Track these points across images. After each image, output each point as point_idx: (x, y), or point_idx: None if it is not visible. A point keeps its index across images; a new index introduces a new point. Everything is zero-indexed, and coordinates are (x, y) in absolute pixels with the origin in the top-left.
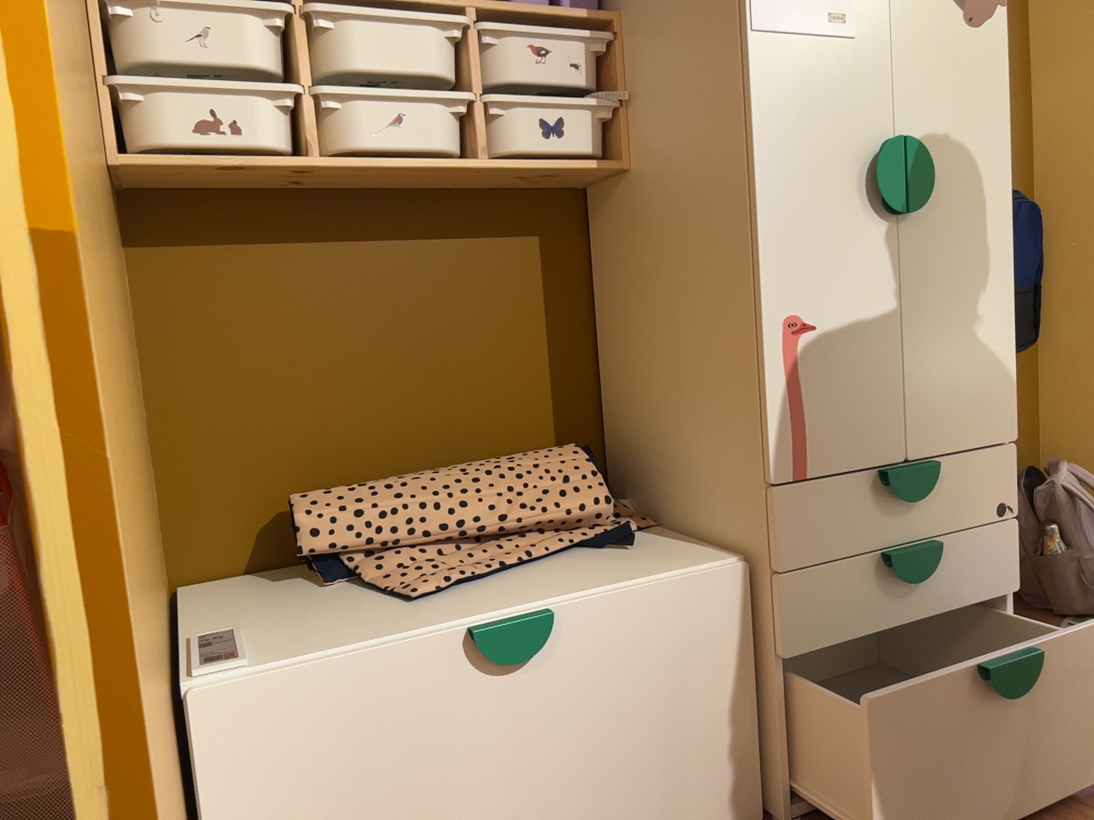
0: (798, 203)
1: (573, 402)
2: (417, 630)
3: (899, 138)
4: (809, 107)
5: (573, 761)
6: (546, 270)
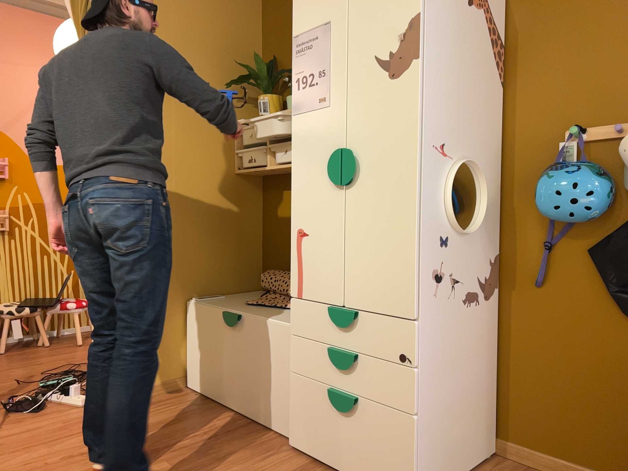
0: (304, 181)
1: None
2: (223, 307)
3: (343, 148)
4: (310, 140)
5: (243, 368)
6: None
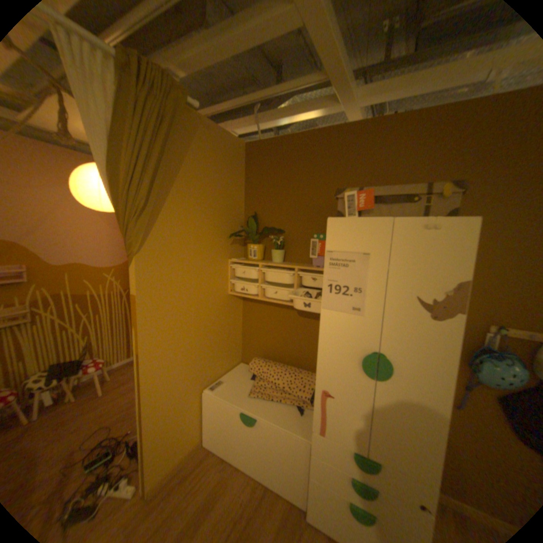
0: (332, 360)
1: None
2: (236, 404)
3: (377, 353)
4: (340, 333)
5: (258, 453)
6: None
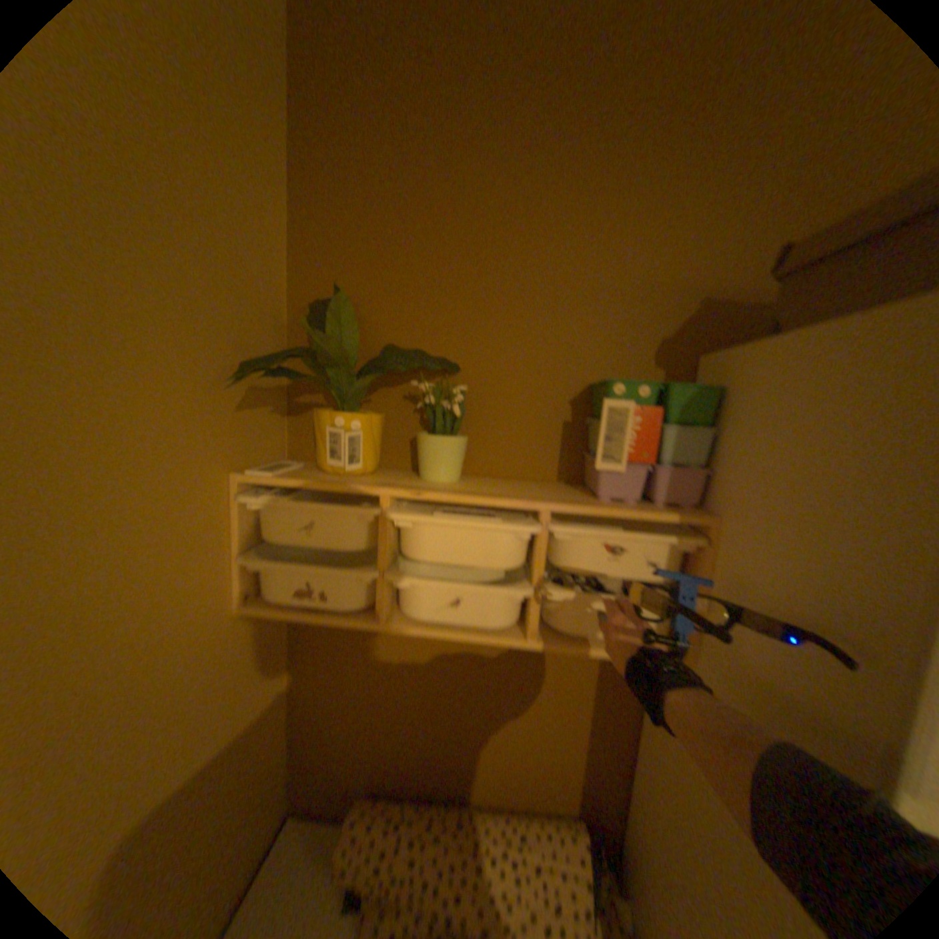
0: None
1: (601, 781)
2: None
3: None
4: None
5: None
6: (600, 674)
